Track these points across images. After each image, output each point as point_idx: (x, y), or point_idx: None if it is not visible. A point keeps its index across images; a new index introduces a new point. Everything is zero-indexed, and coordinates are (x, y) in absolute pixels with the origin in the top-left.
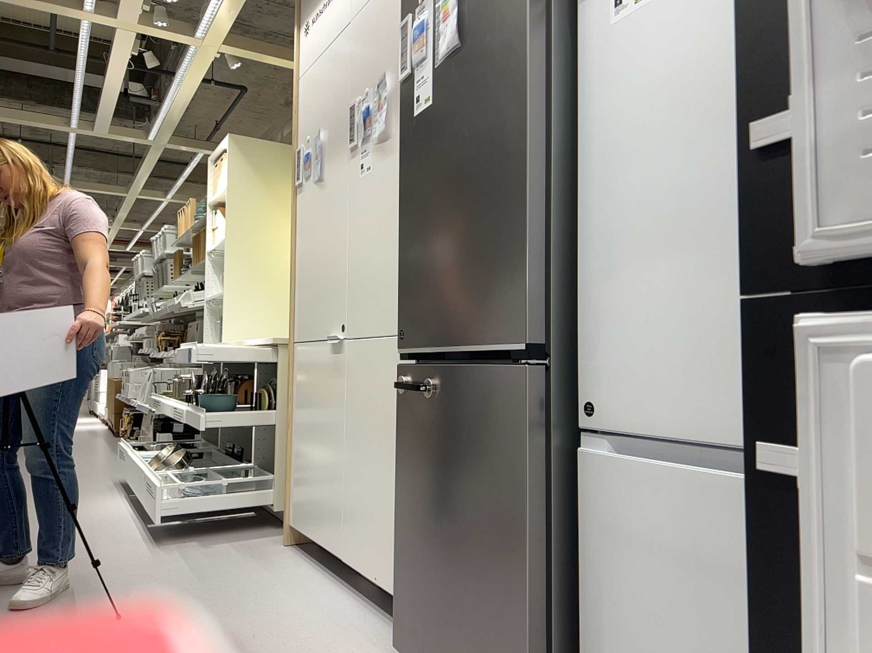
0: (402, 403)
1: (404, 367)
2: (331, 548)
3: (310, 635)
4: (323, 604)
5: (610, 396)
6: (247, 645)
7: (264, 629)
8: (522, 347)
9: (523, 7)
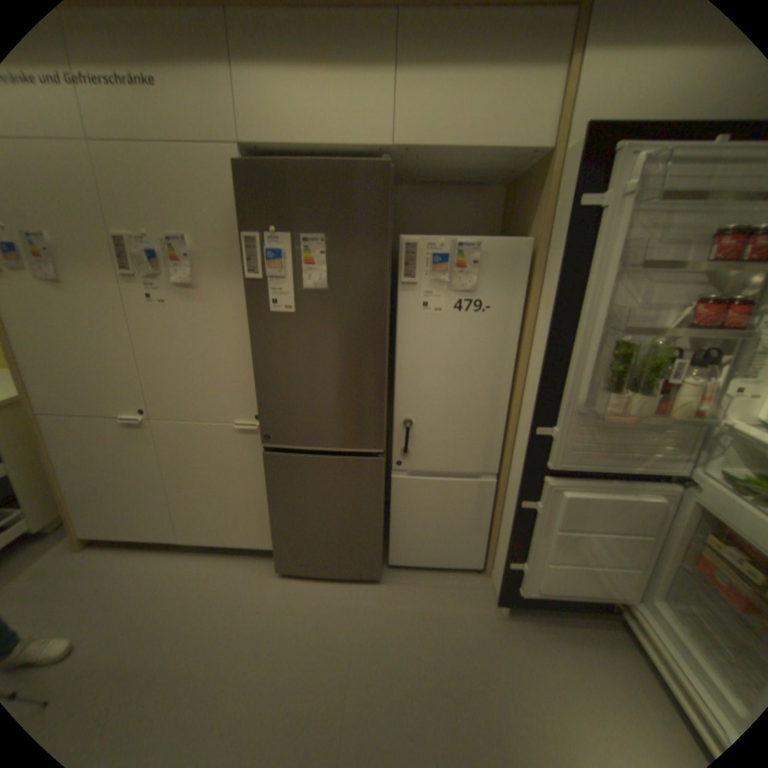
0: (270, 470)
1: (269, 452)
2: (157, 540)
3: (211, 597)
4: (184, 574)
5: (407, 457)
6: (185, 631)
7: (176, 615)
8: (378, 449)
9: (383, 294)
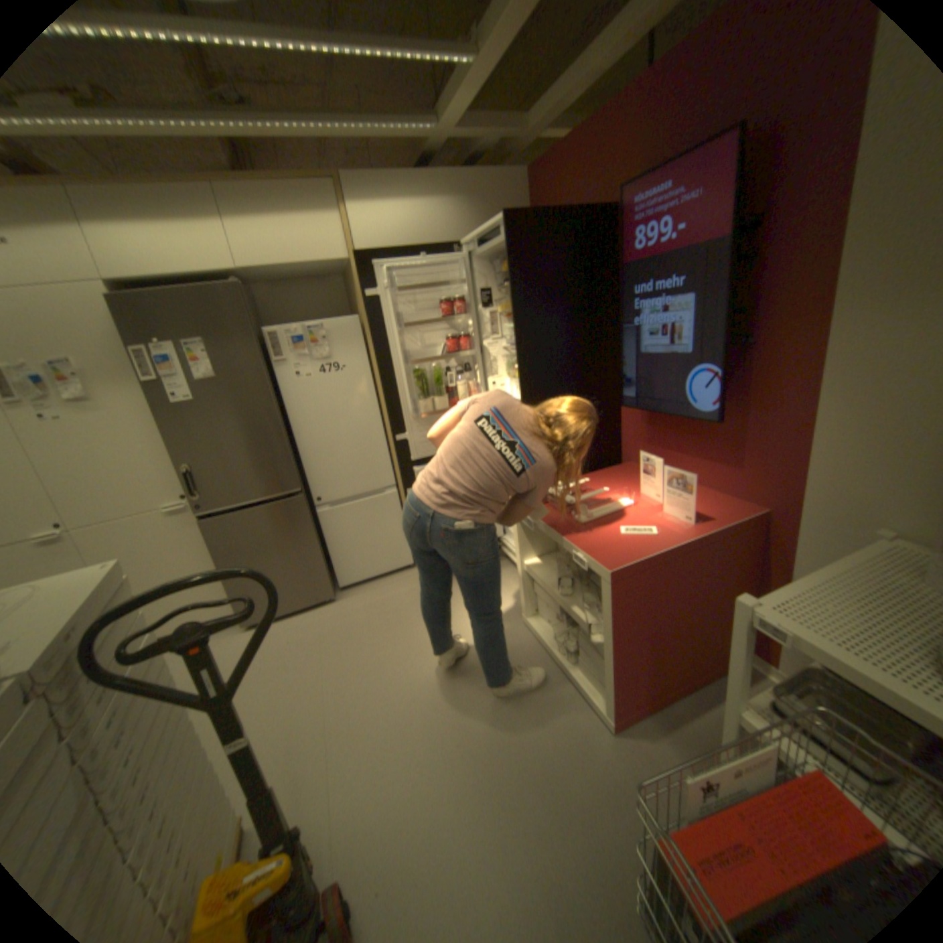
0: (208, 535)
1: (203, 520)
2: None
3: None
4: None
5: (324, 493)
6: None
7: None
8: (296, 490)
9: (262, 372)
